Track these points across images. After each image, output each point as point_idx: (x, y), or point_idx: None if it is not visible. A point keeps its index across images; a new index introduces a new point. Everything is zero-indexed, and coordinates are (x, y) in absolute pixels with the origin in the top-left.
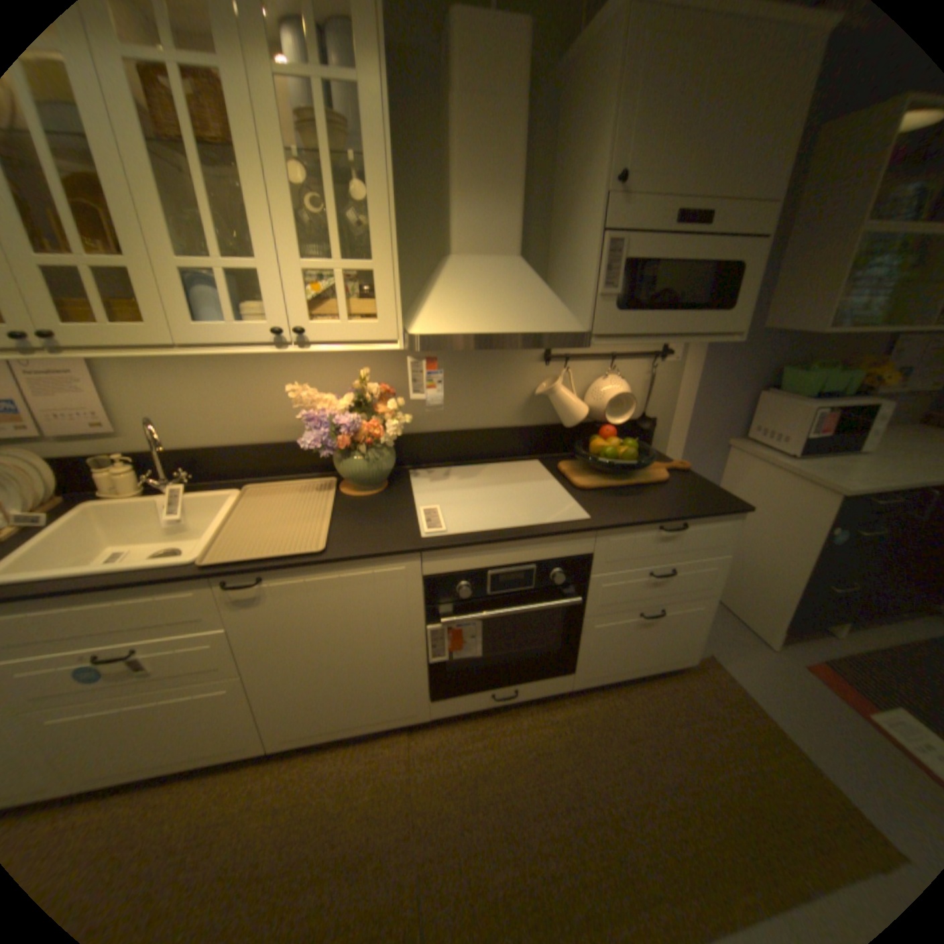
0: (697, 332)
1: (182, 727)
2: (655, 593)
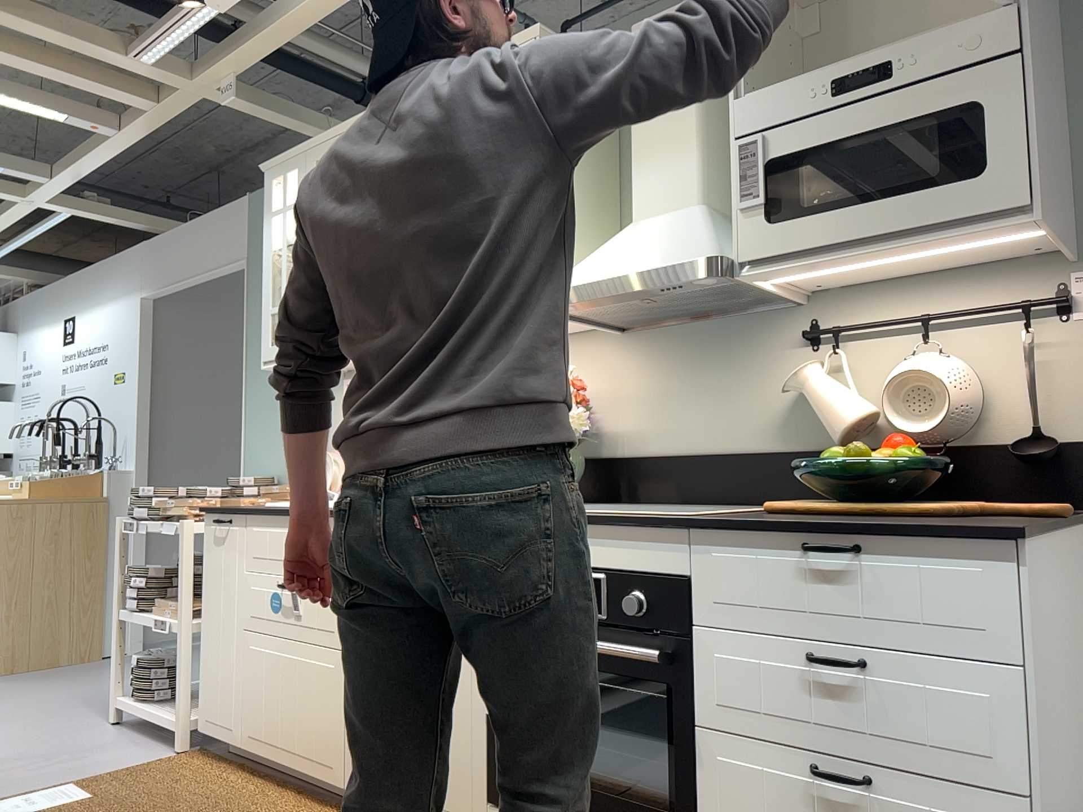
0: (926, 227)
1: (303, 699)
2: (831, 712)
